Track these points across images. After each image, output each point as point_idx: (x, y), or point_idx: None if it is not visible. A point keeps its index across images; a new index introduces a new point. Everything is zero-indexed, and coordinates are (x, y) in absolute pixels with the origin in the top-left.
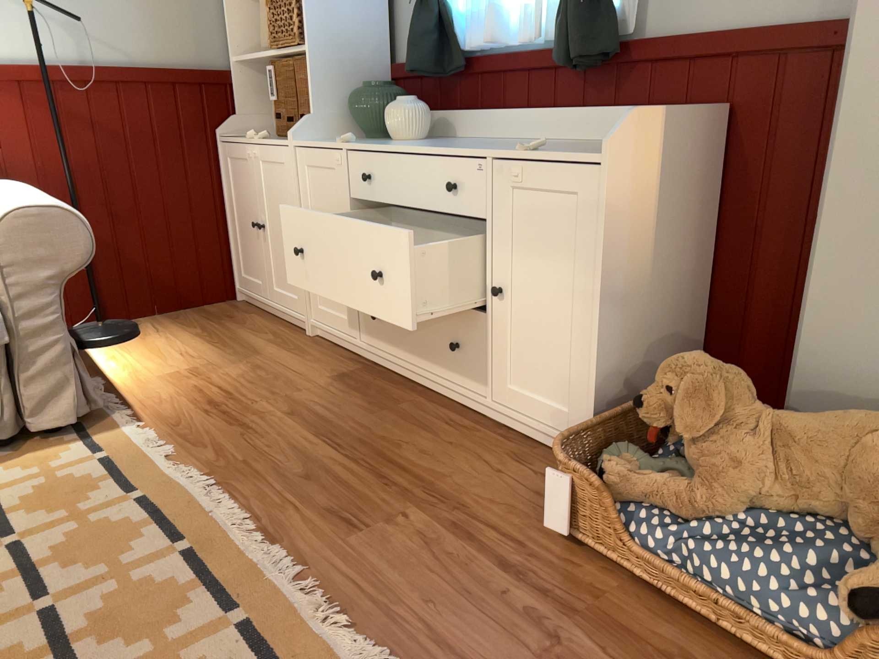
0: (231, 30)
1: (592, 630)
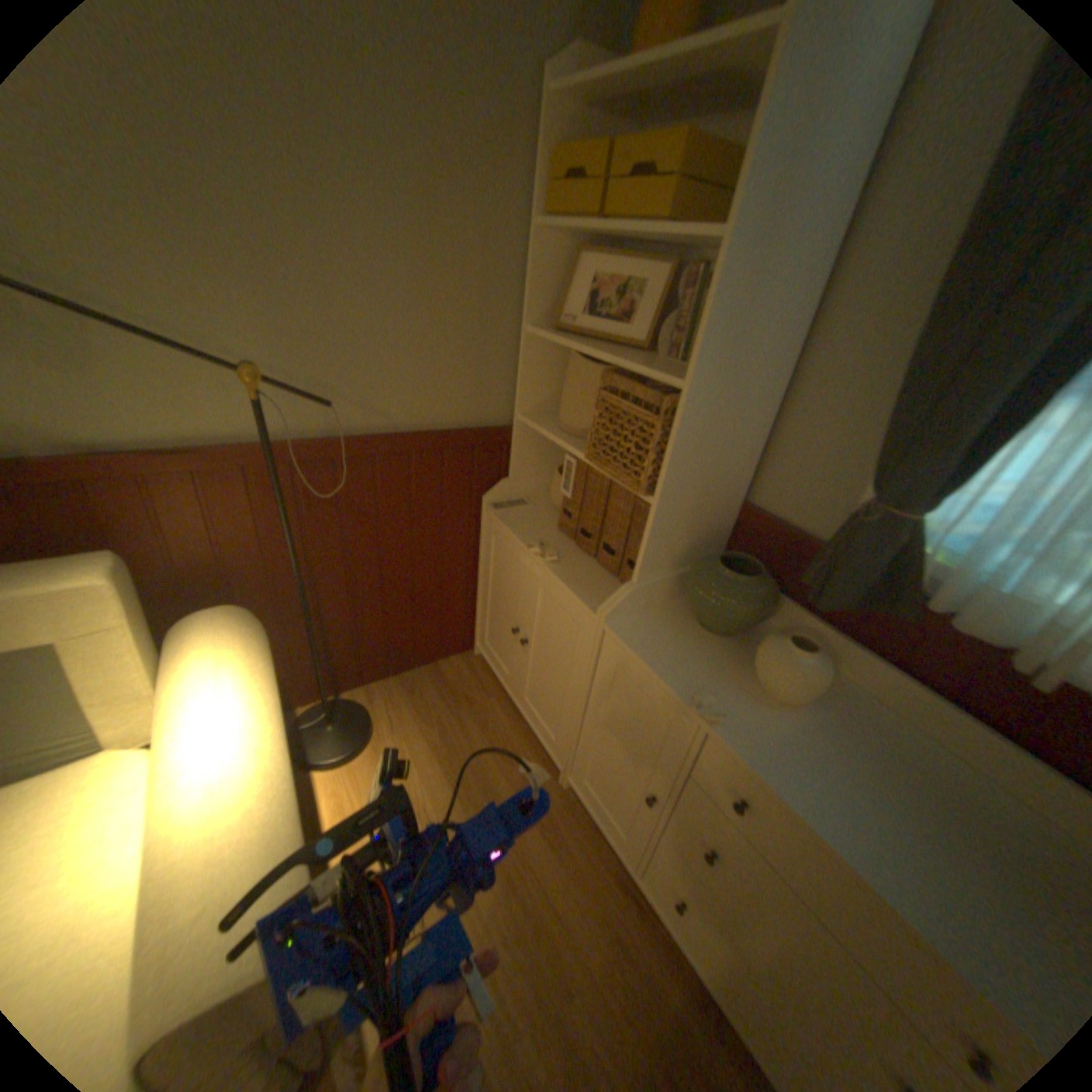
0: (525, 377)
1: None
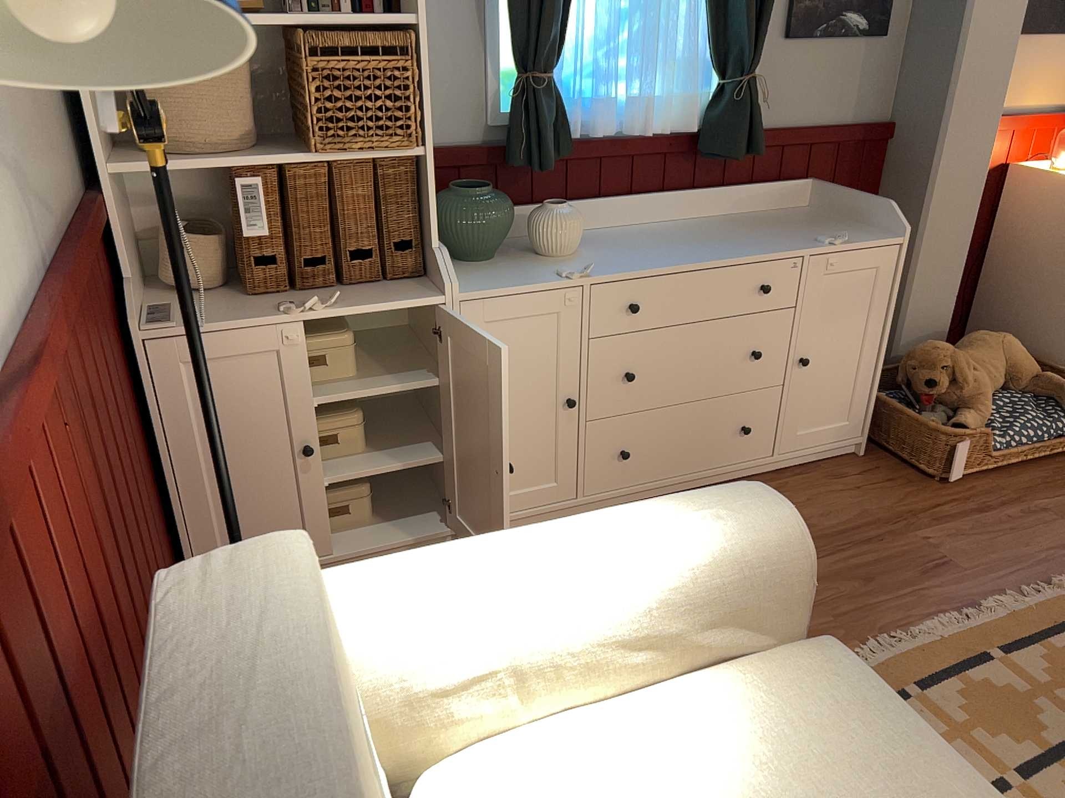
0: (91, 106)
1: (1034, 498)
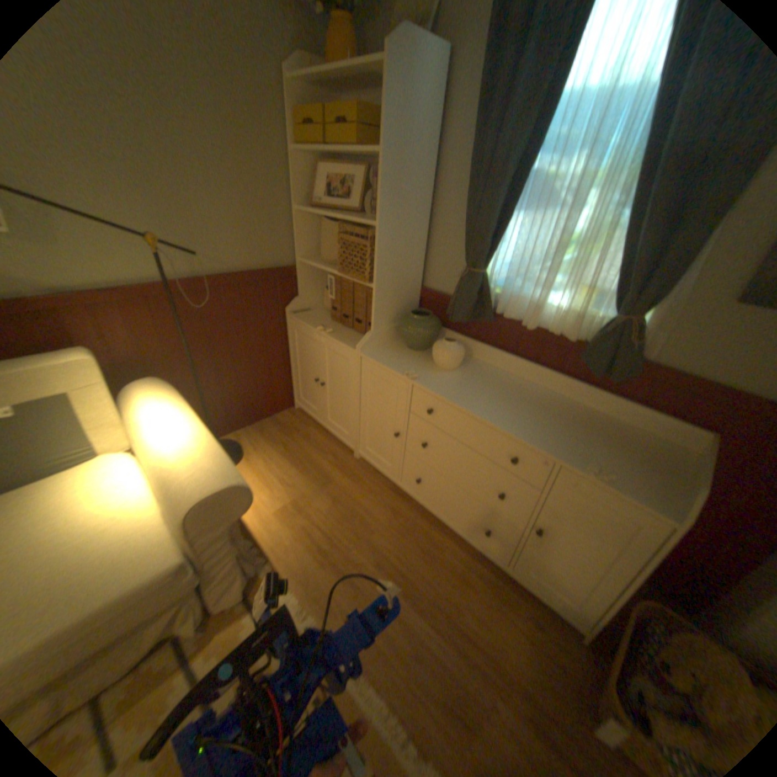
0: (299, 236)
1: None
